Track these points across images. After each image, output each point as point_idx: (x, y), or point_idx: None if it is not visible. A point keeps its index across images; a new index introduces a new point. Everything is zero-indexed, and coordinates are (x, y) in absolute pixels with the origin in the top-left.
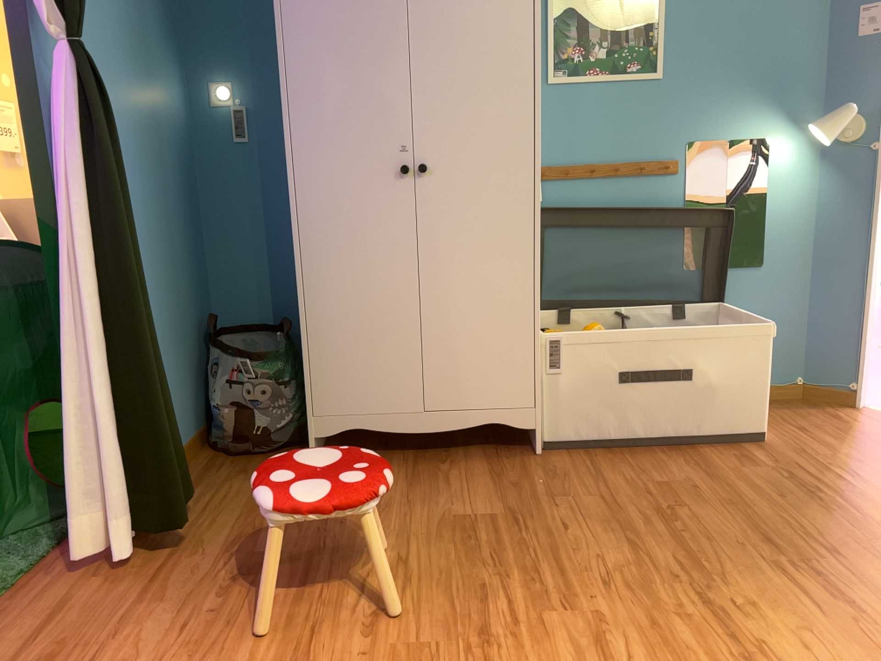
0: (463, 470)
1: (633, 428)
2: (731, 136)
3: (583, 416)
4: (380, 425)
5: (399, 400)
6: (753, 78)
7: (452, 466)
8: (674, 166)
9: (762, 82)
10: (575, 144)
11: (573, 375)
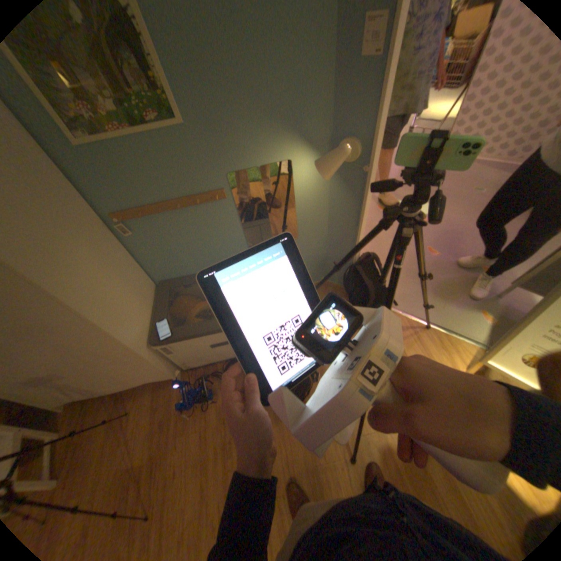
0: (139, 409)
1: (228, 358)
2: (261, 163)
3: (199, 362)
4: (86, 397)
5: (87, 391)
6: (269, 108)
7: (135, 404)
8: (222, 194)
9: (278, 111)
10: (136, 191)
11: (184, 354)
